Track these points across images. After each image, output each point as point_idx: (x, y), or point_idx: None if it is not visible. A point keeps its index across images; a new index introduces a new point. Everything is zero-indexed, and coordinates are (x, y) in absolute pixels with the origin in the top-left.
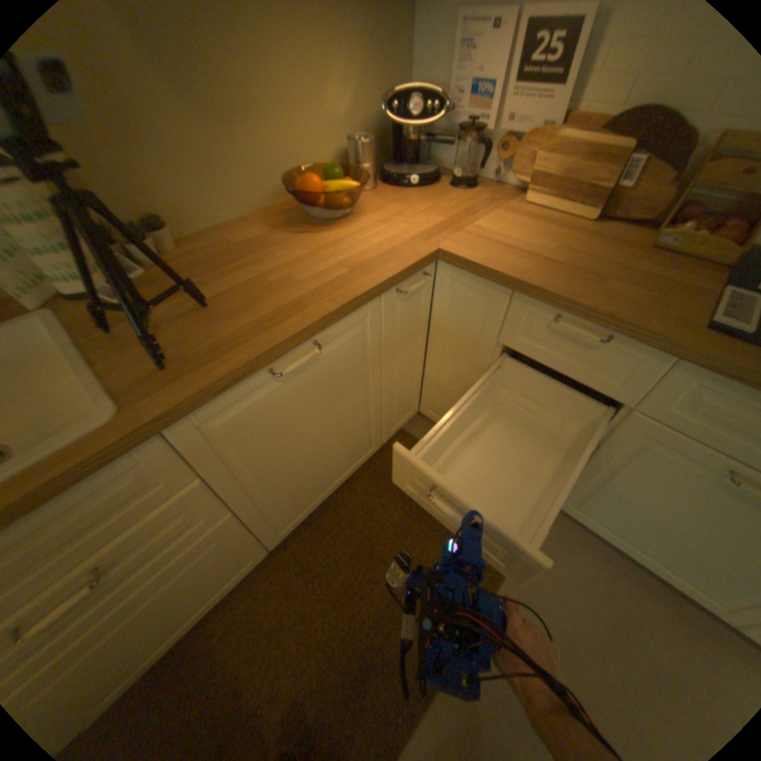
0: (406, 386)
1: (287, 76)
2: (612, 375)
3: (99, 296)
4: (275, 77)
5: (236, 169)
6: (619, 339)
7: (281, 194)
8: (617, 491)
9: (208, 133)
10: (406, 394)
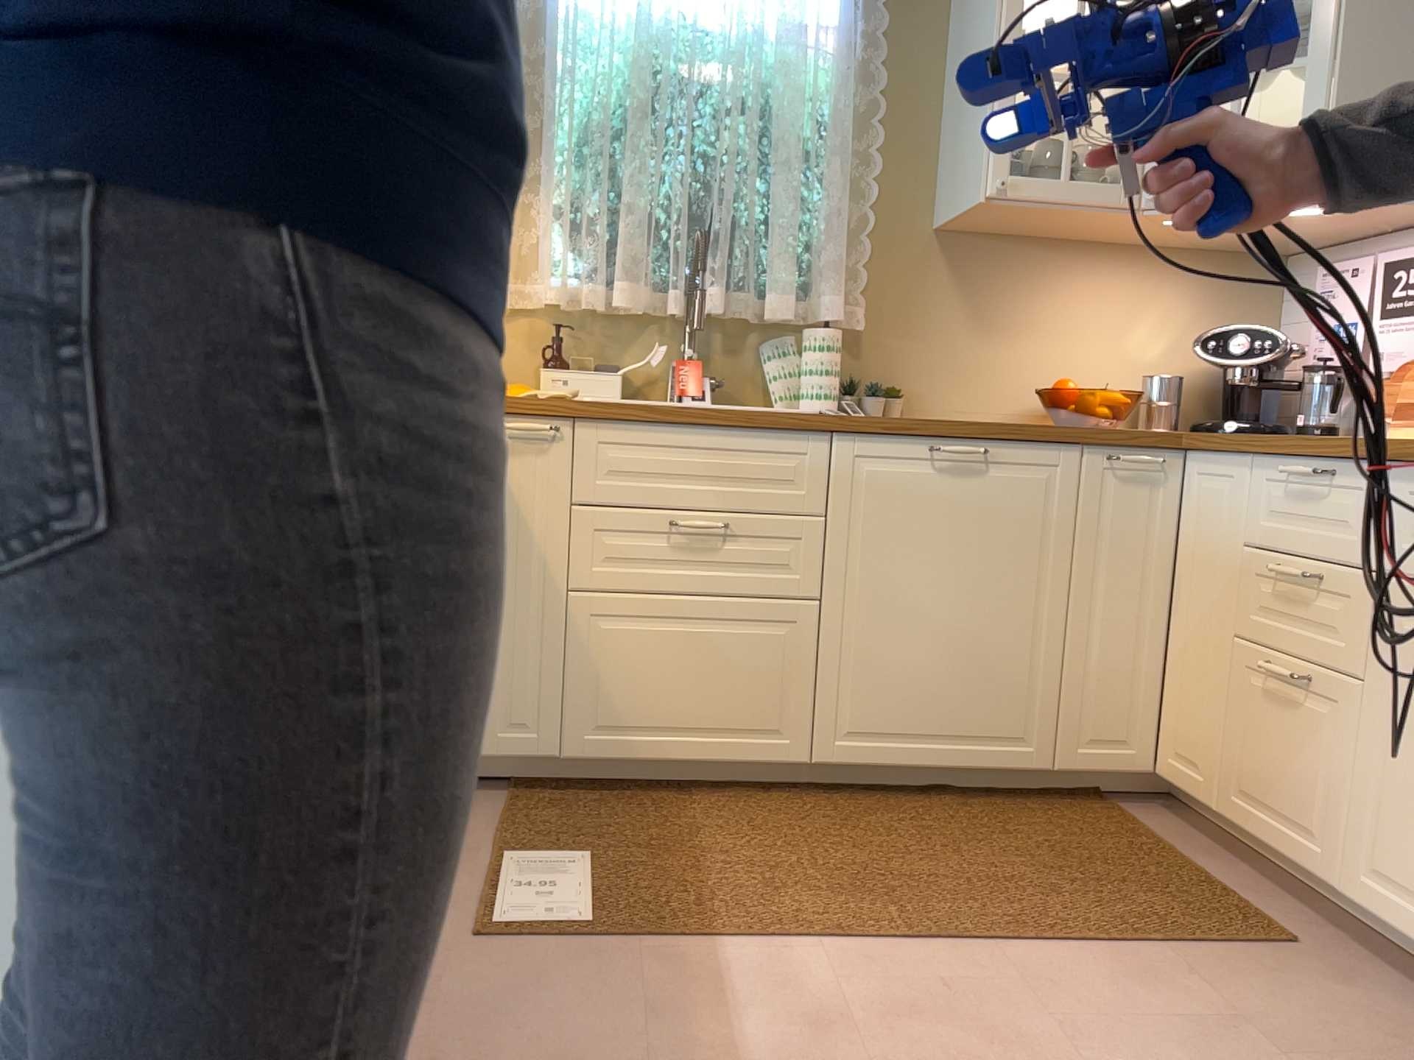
0: (1123, 660)
1: (1085, 310)
2: (1349, 530)
3: (826, 410)
4: (1070, 309)
5: (996, 374)
6: (1342, 473)
7: (1039, 413)
8: (1404, 771)
9: (981, 338)
10: (1121, 680)
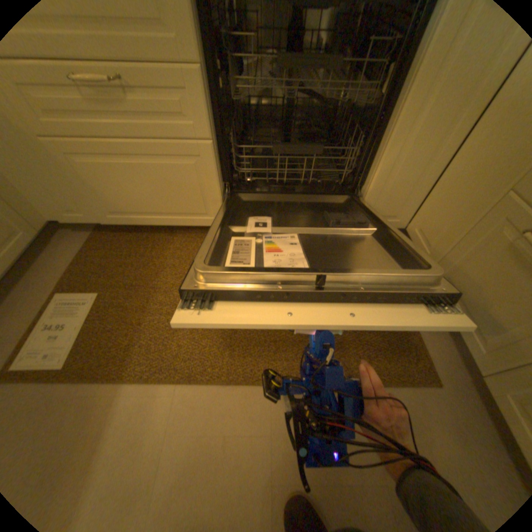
0: (412, 176)
1: None
2: None
3: None
4: None
5: None
6: None
7: None
8: None
9: None
10: (406, 188)
